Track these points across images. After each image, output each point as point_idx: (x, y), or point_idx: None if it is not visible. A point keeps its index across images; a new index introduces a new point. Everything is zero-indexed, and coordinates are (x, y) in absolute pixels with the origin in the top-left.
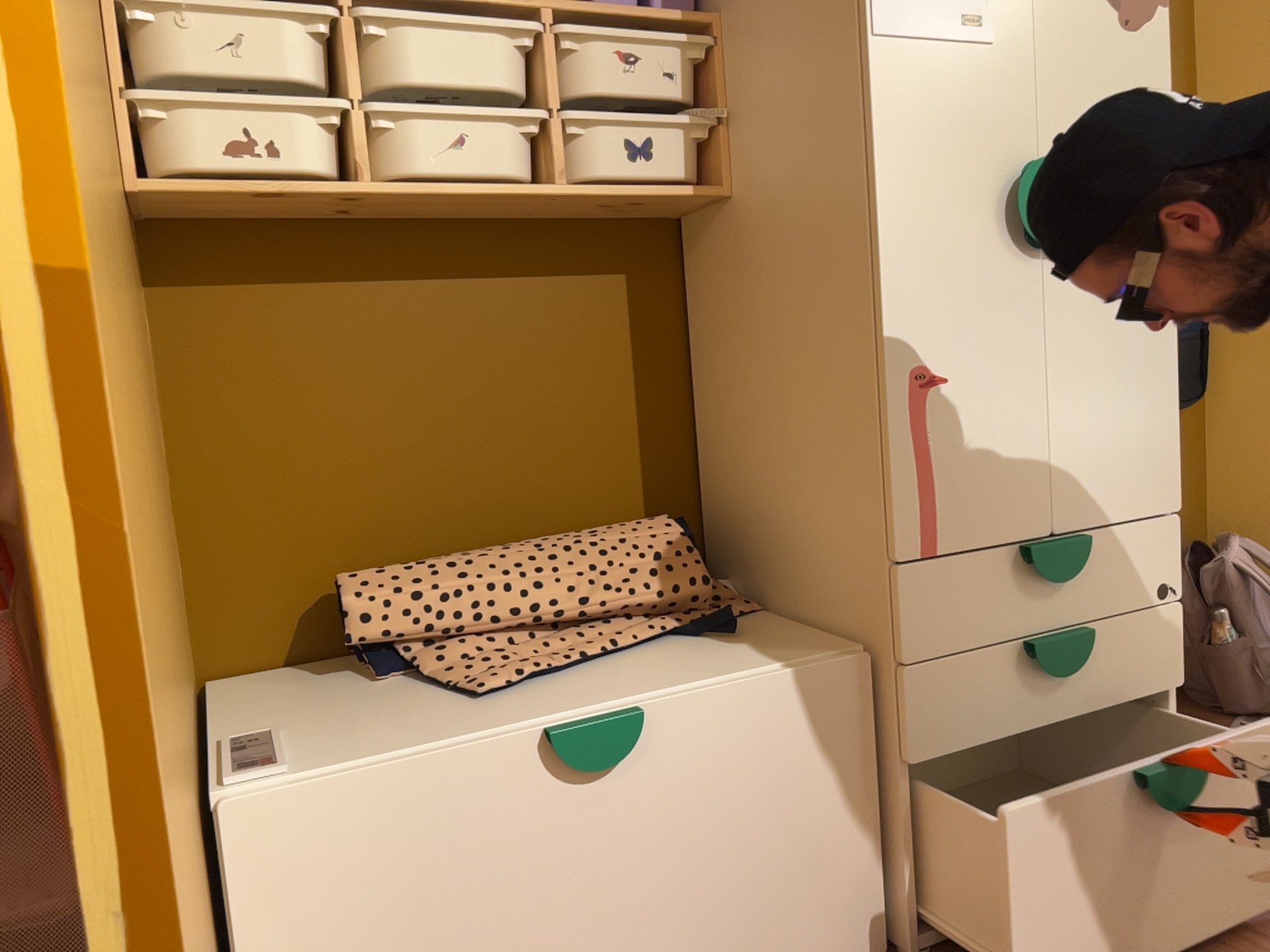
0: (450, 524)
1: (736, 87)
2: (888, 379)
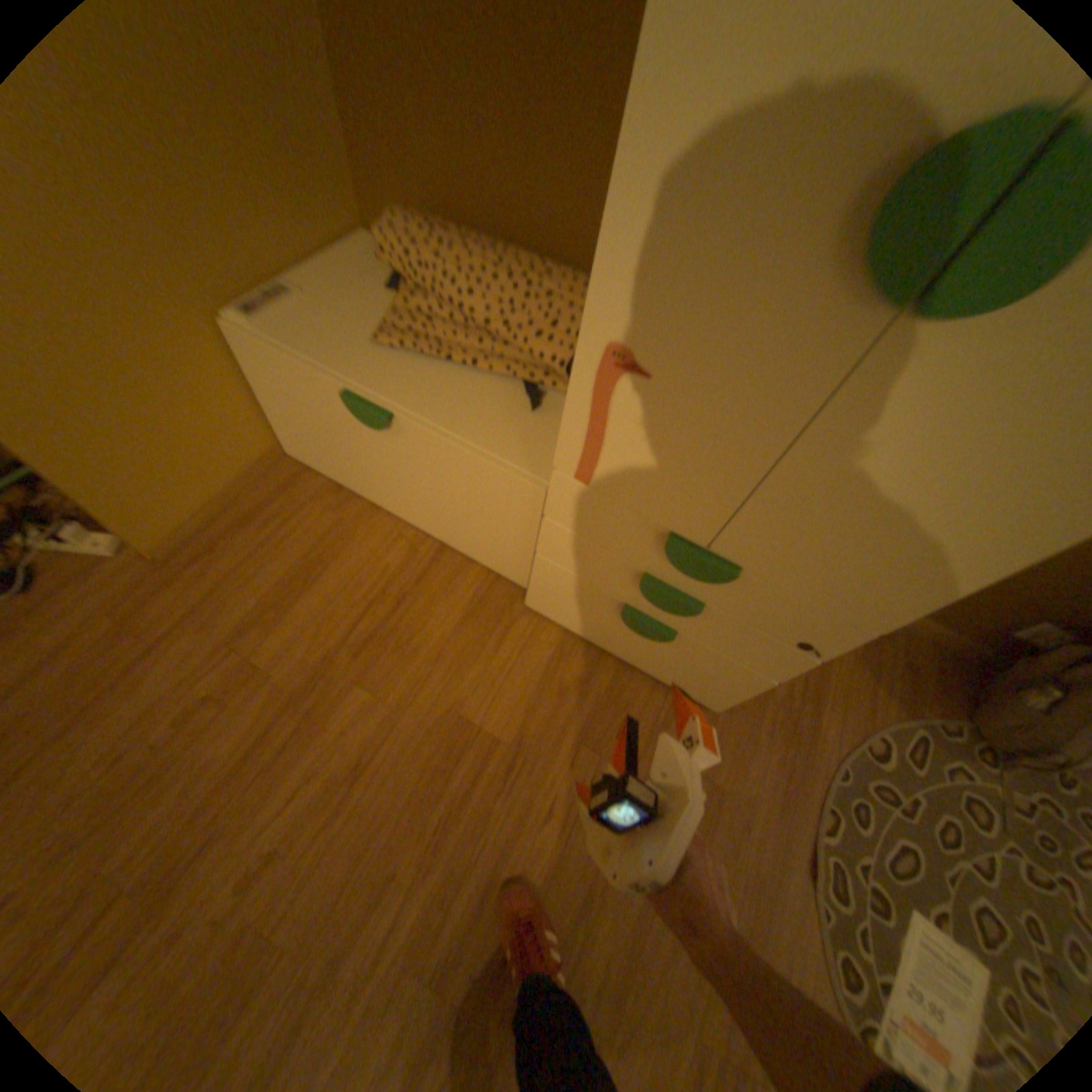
0: (487, 206)
1: None
2: (585, 335)
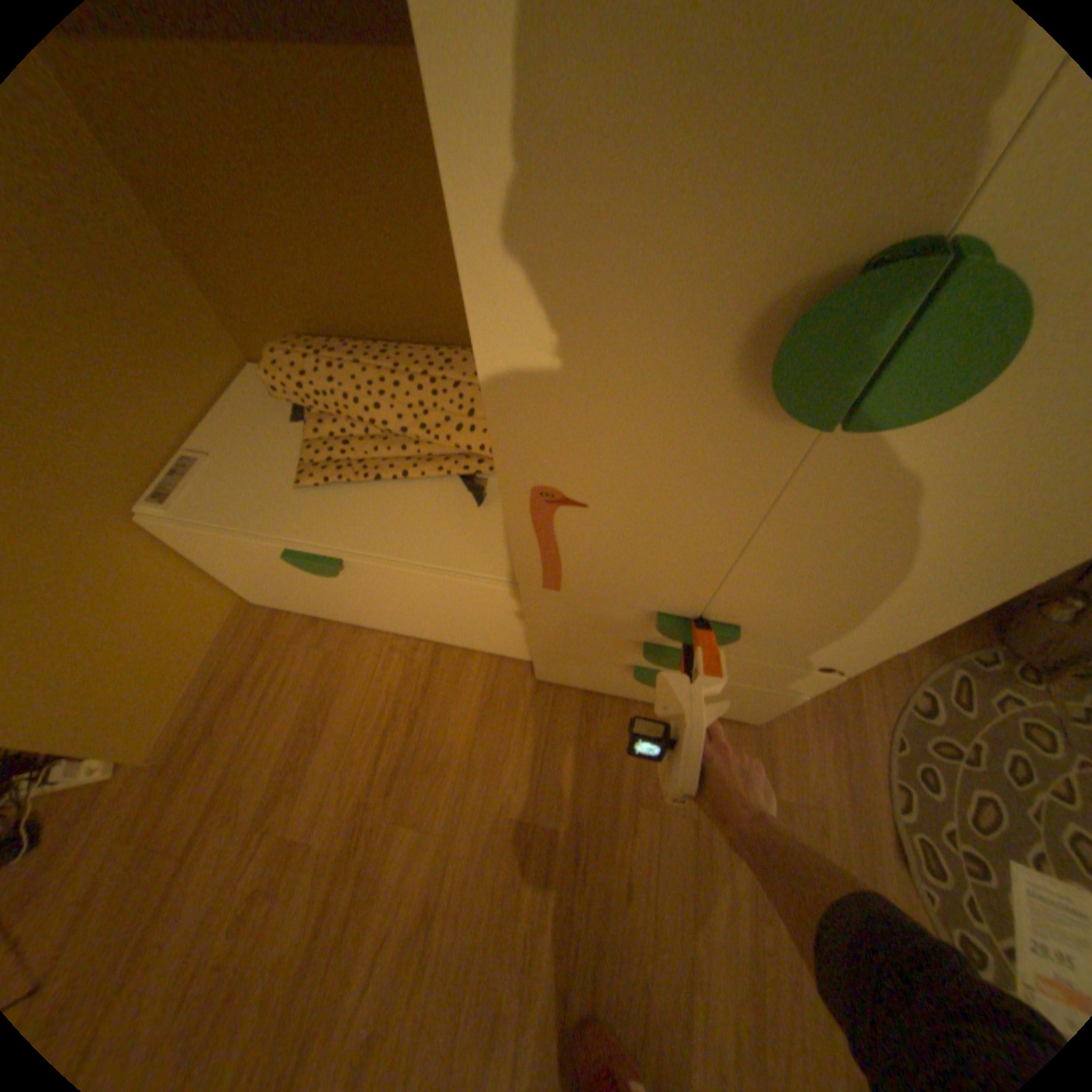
0: (362, 308)
1: None
2: (505, 481)
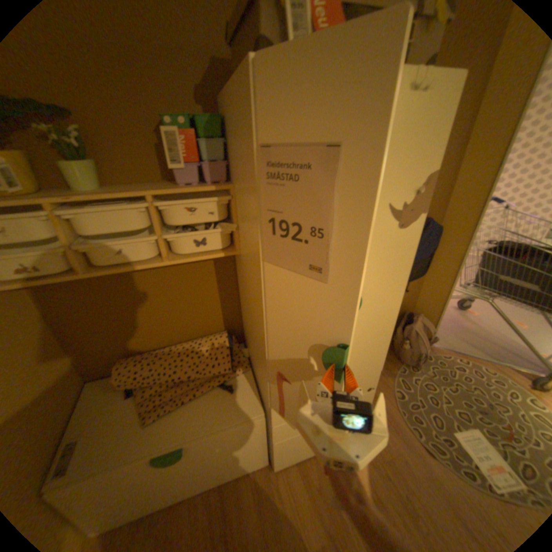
0: (156, 337)
1: (240, 218)
2: (269, 366)
